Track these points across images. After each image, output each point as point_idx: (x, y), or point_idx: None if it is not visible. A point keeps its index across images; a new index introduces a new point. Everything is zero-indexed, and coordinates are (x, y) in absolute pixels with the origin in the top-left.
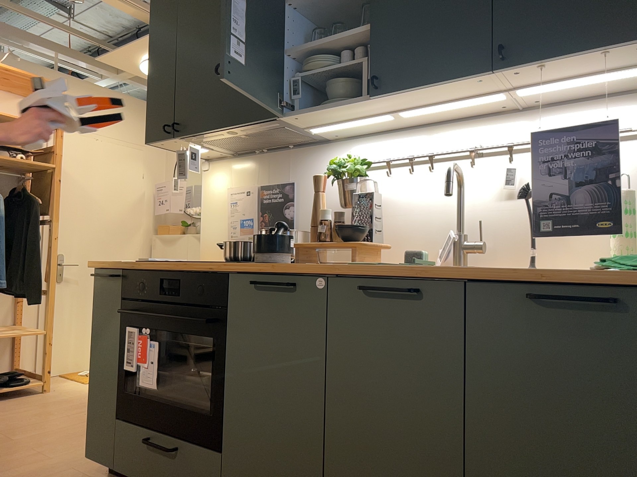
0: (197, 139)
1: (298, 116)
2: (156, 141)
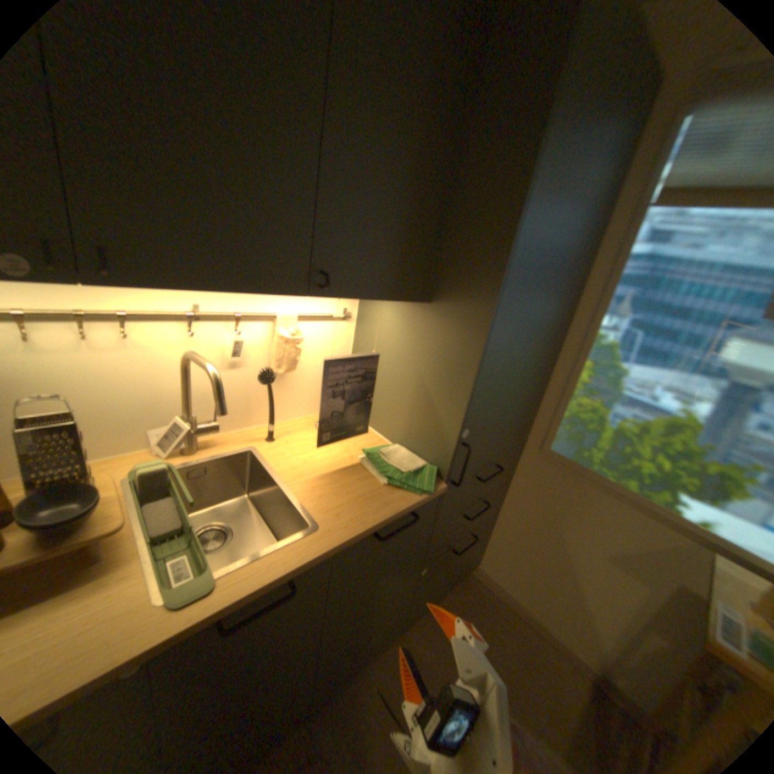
0: None
1: None
2: None
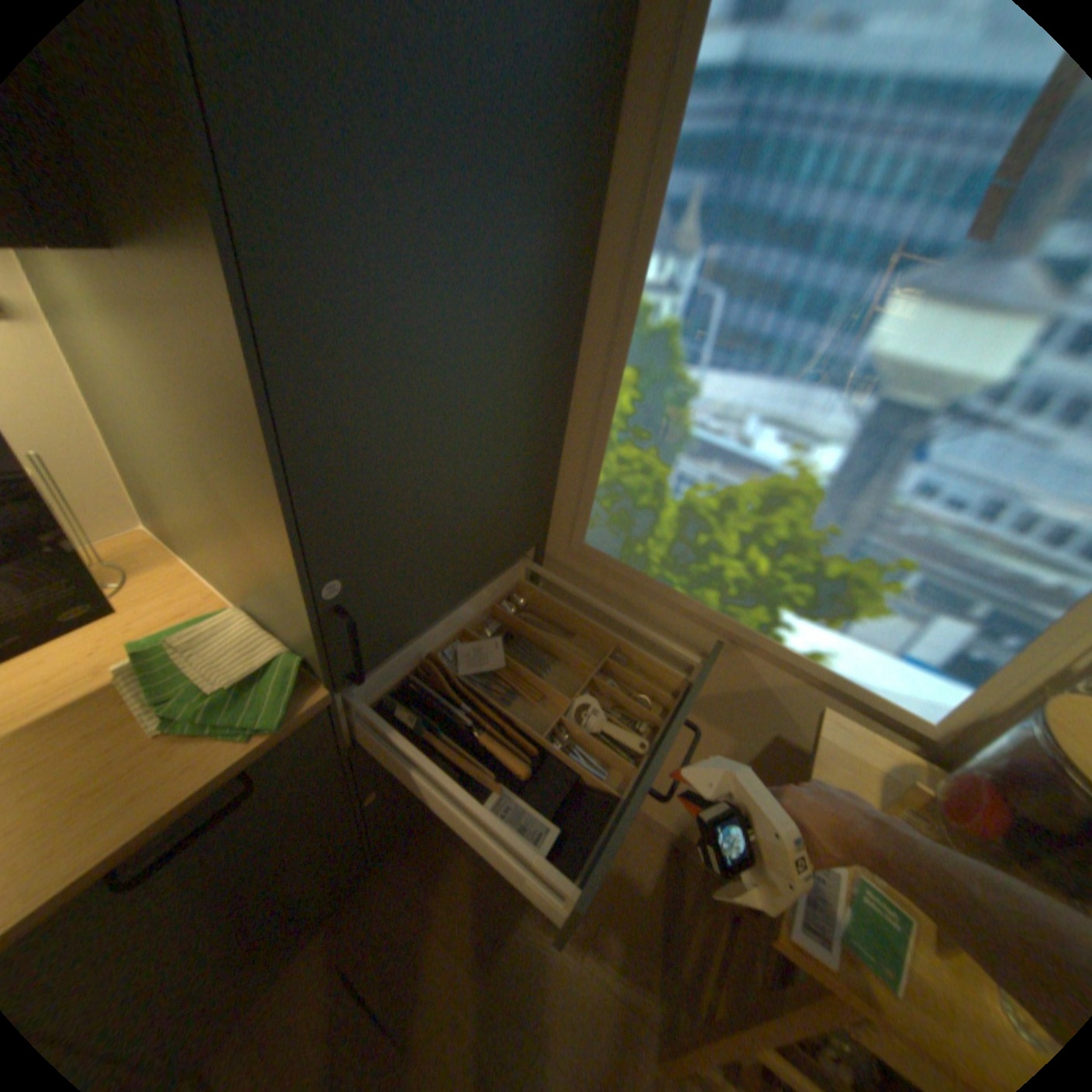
0: None
1: None
2: None
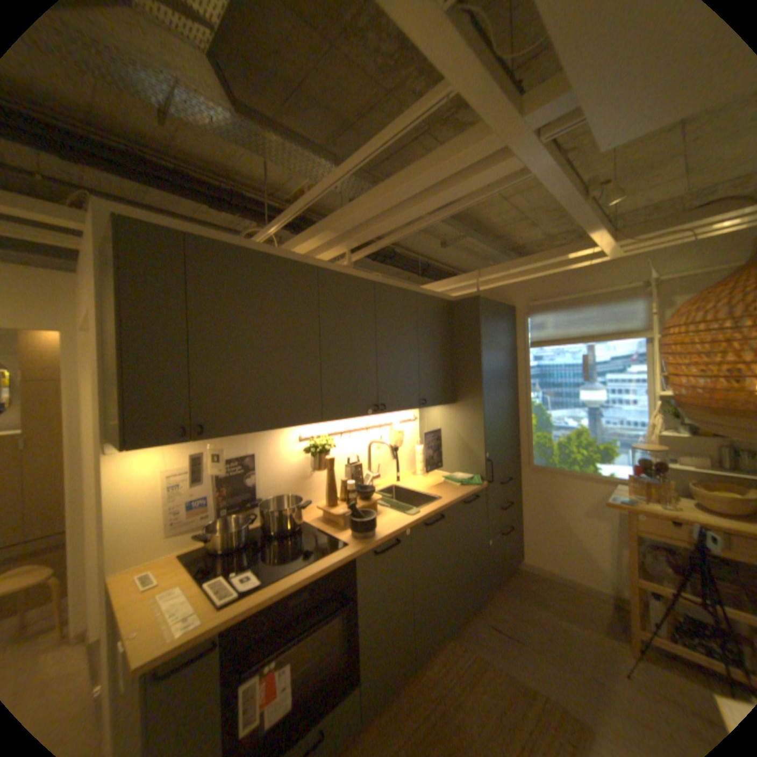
0: (213, 437)
1: (328, 420)
2: (145, 446)
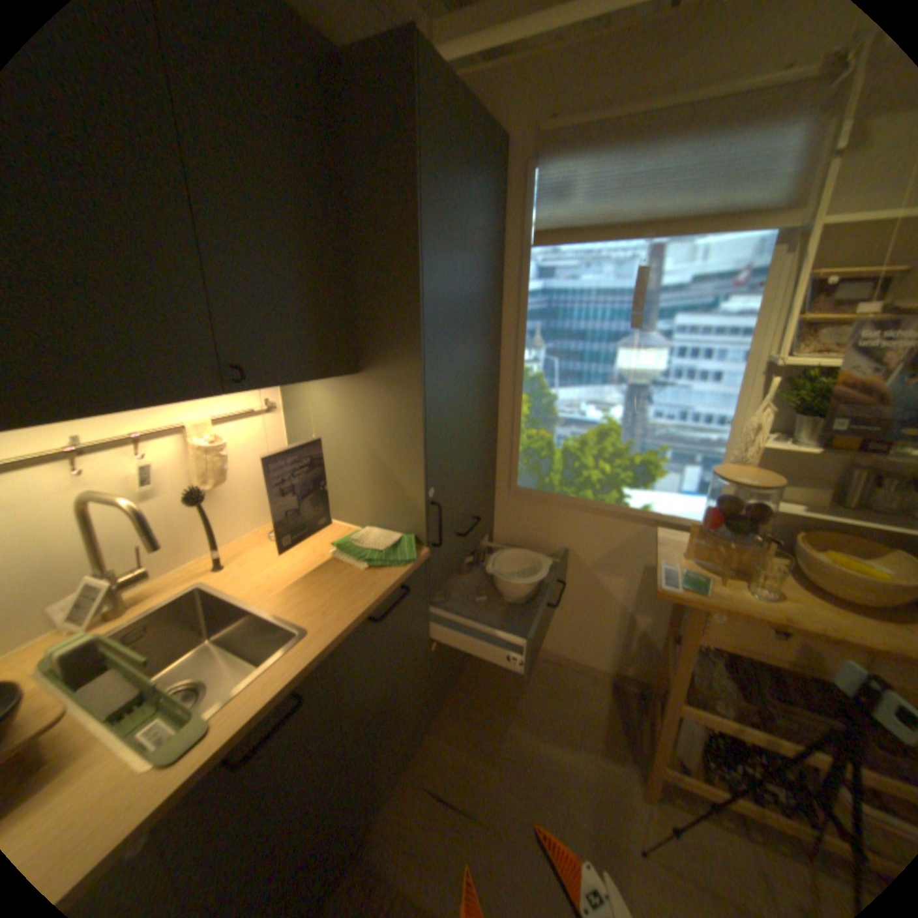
0: None
1: None
2: None
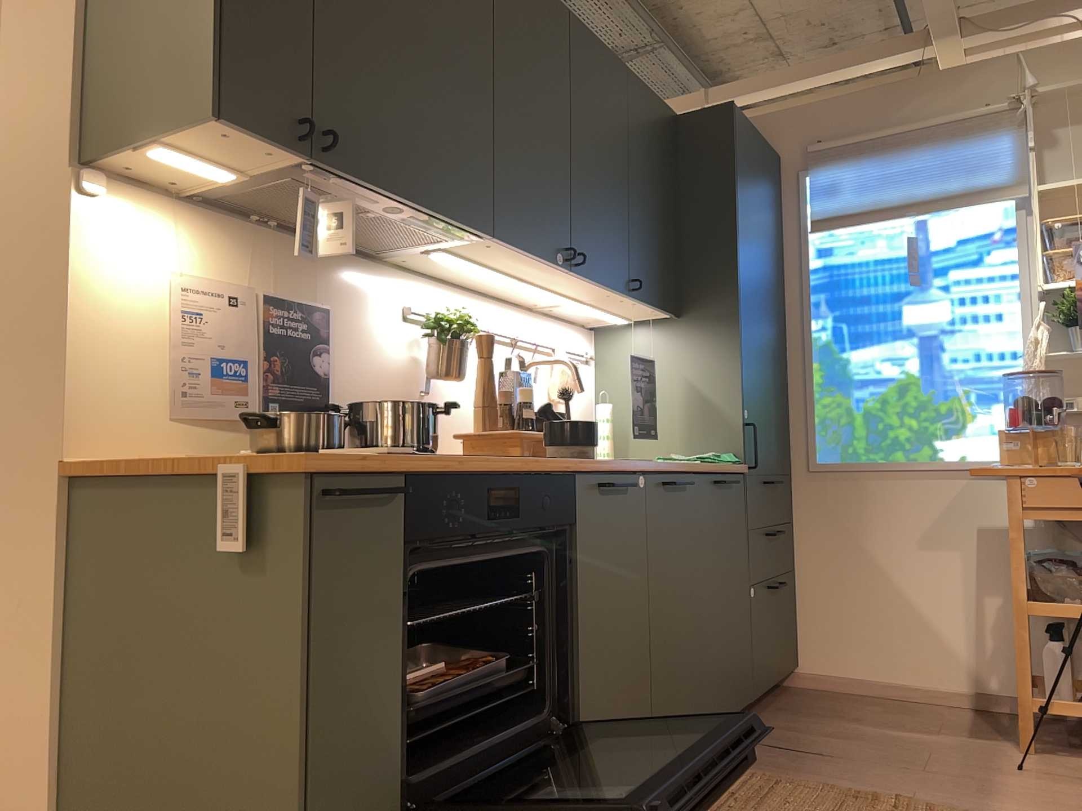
0: (328, 181)
1: (495, 245)
2: (244, 128)
